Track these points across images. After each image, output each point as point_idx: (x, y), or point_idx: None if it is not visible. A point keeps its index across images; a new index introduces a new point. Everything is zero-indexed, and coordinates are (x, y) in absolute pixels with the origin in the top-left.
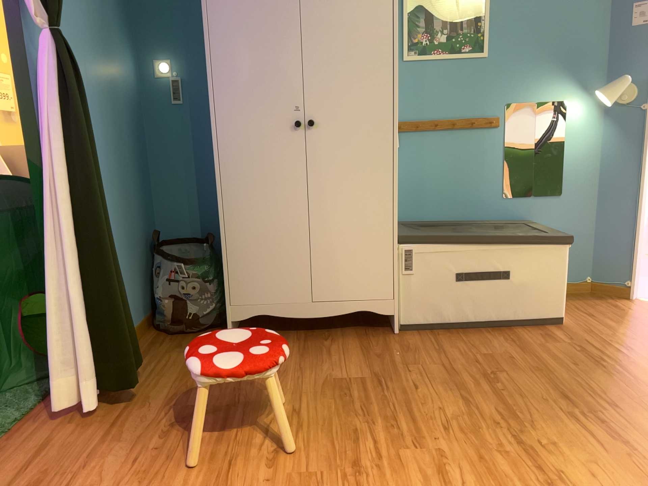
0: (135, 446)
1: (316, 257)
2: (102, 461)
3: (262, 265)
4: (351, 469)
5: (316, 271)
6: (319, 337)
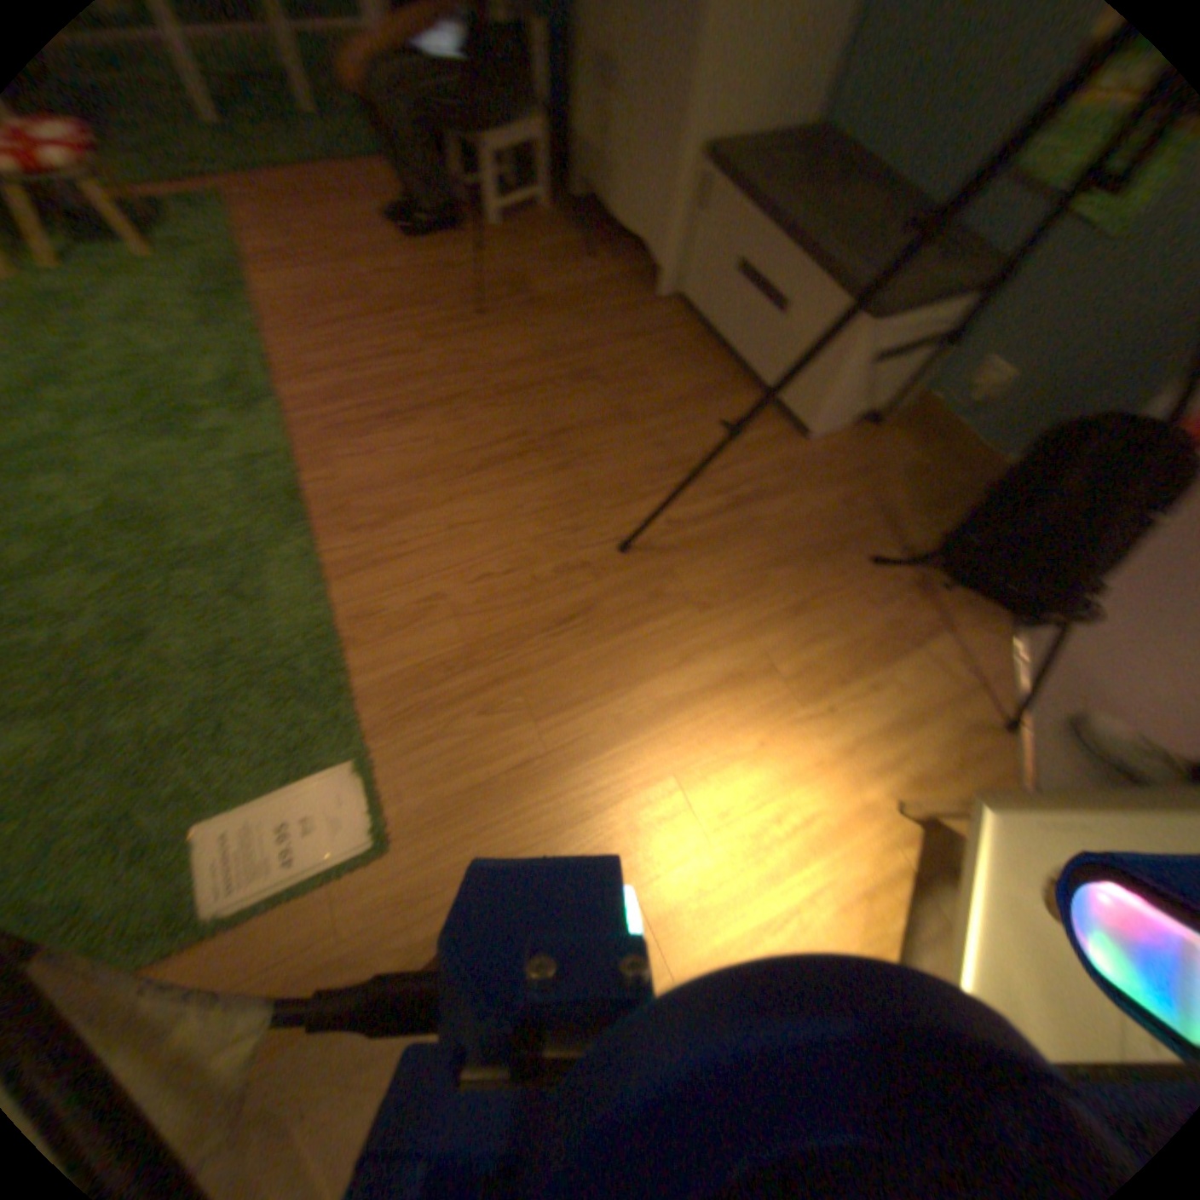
0: (369, 214)
1: (622, 128)
2: (347, 208)
3: (585, 107)
4: (378, 315)
5: (631, 155)
6: (608, 253)
